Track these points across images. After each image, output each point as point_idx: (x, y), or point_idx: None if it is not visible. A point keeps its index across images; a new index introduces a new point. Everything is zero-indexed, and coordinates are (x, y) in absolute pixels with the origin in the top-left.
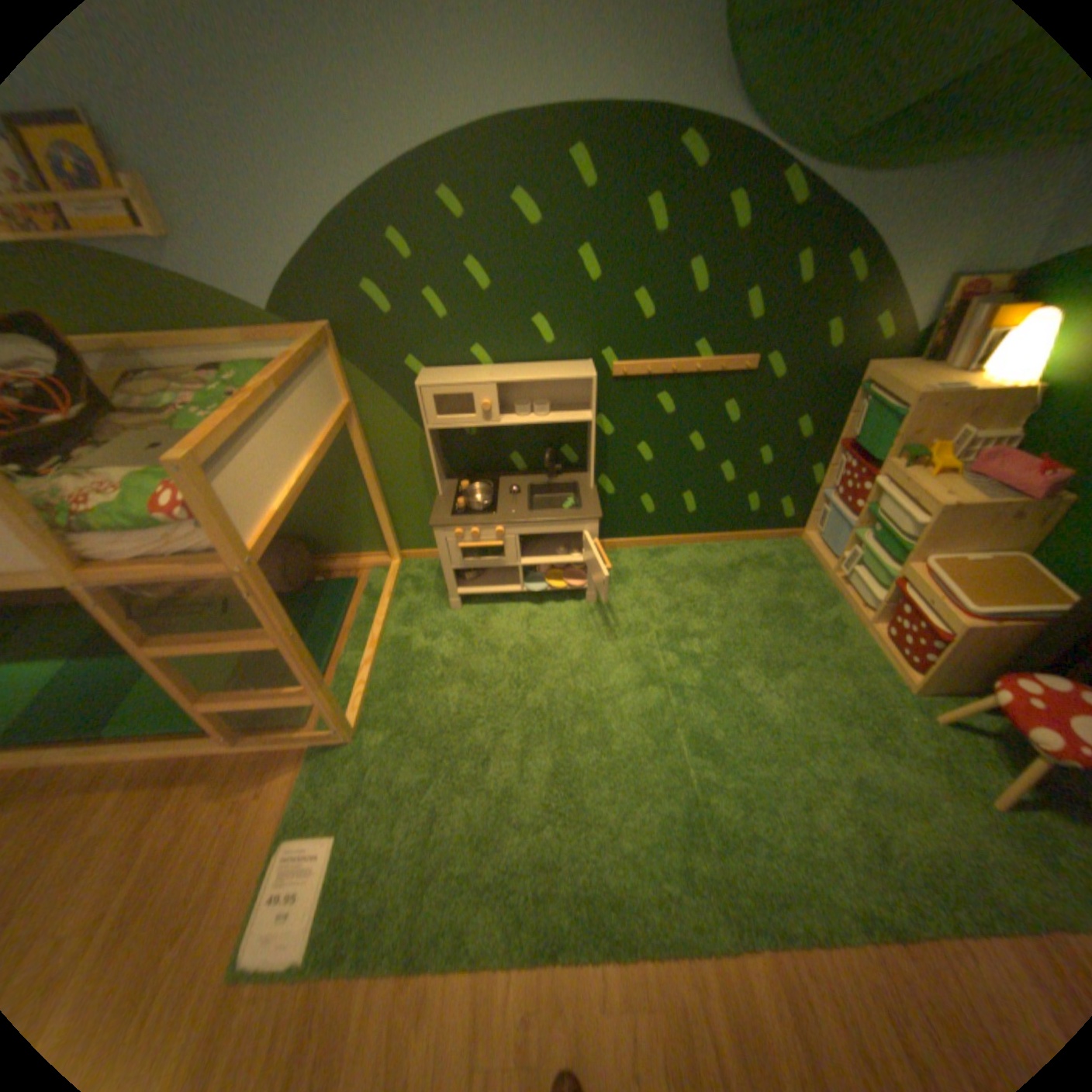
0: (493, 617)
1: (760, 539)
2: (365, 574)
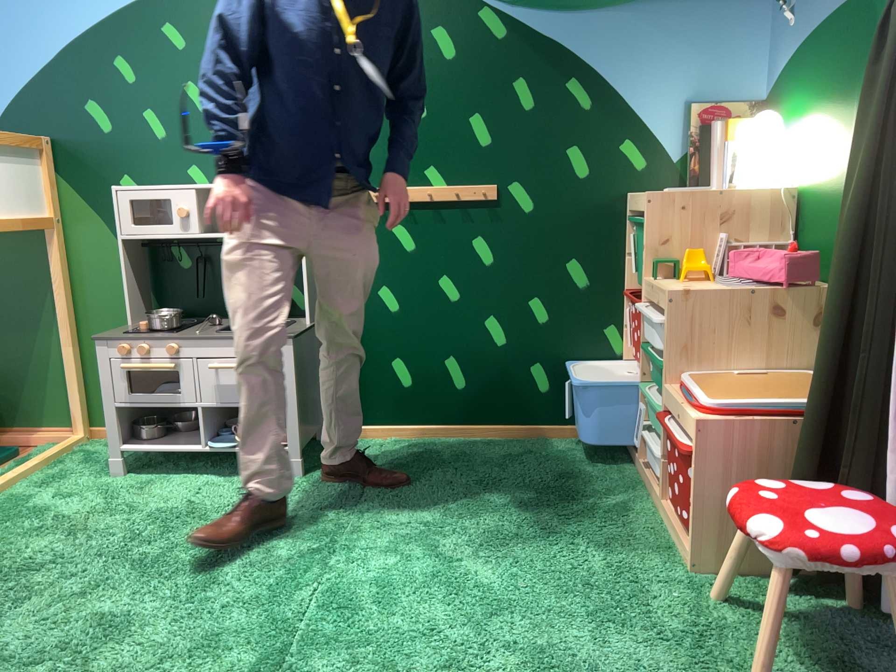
0: (158, 485)
1: (564, 436)
2: (35, 449)
